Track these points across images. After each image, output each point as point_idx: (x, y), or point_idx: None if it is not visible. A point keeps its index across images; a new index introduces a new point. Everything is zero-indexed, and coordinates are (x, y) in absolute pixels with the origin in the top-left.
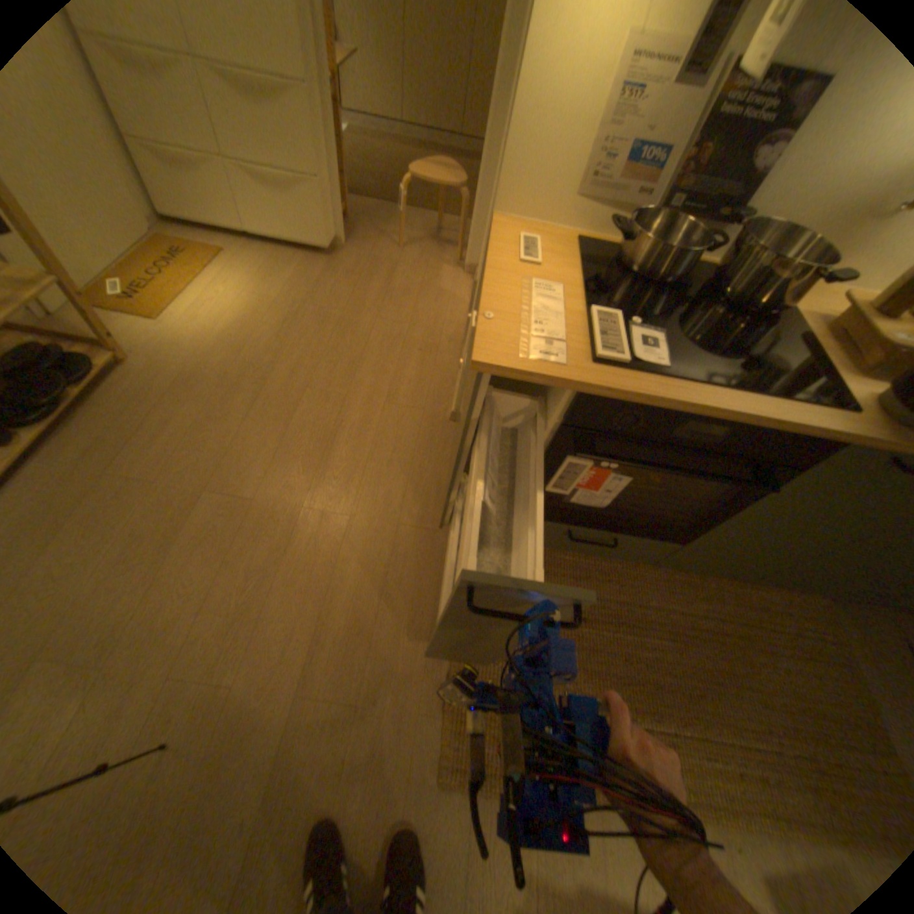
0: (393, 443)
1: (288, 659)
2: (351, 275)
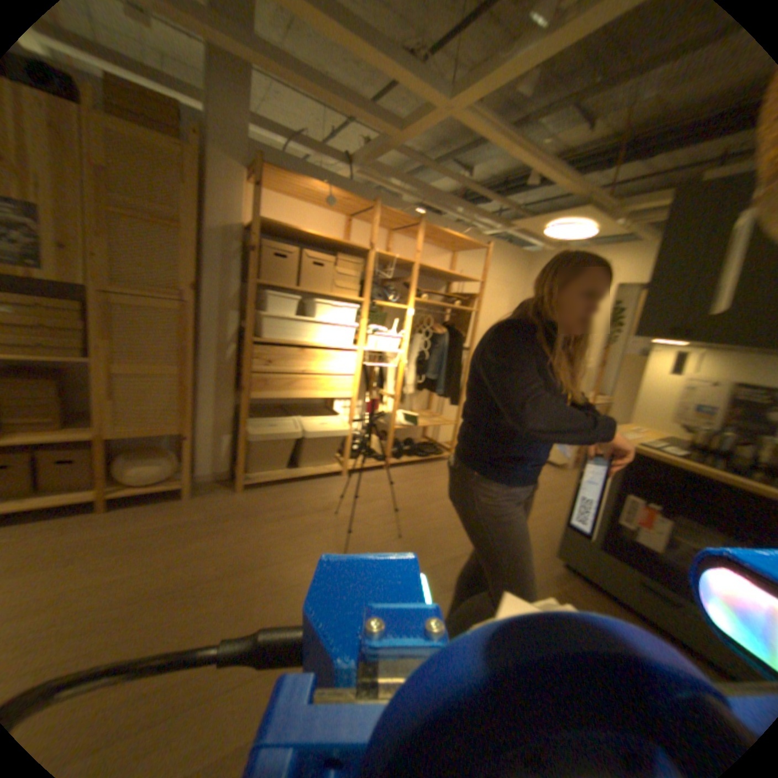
0: (550, 531)
1: (454, 550)
2: (567, 478)
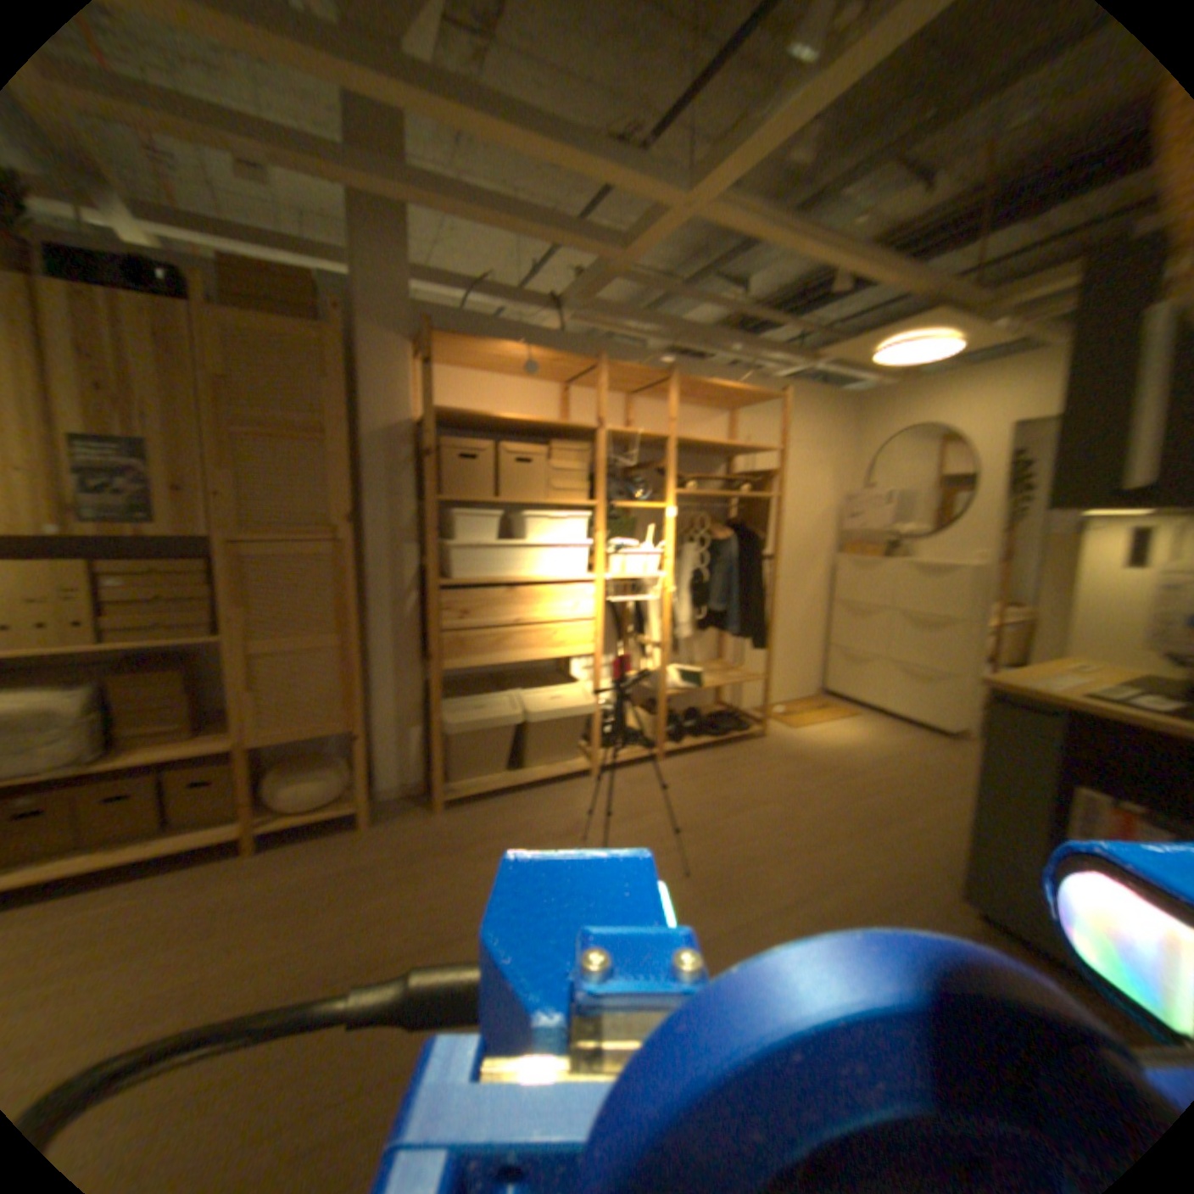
0: (946, 853)
1: (776, 895)
2: (968, 756)
